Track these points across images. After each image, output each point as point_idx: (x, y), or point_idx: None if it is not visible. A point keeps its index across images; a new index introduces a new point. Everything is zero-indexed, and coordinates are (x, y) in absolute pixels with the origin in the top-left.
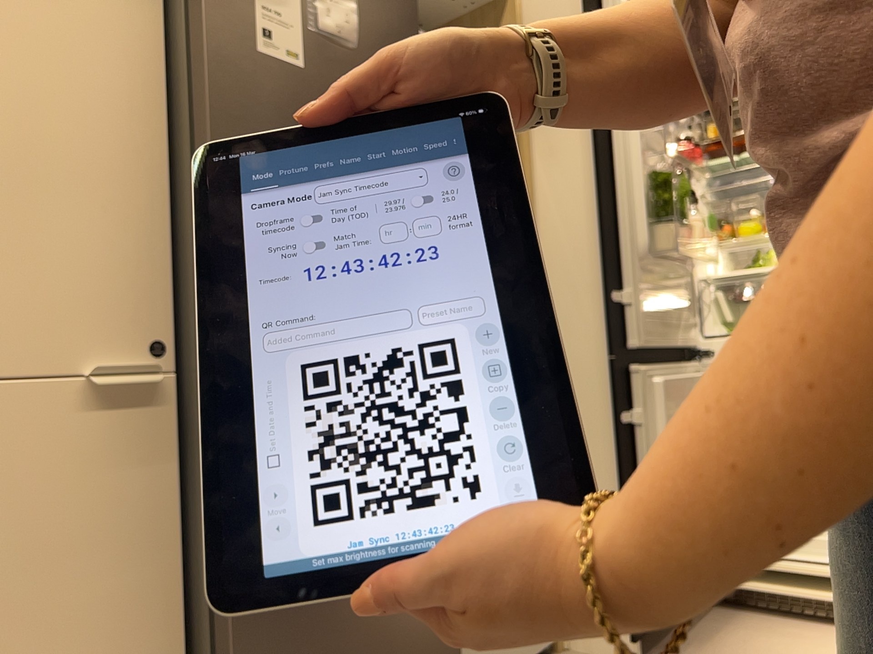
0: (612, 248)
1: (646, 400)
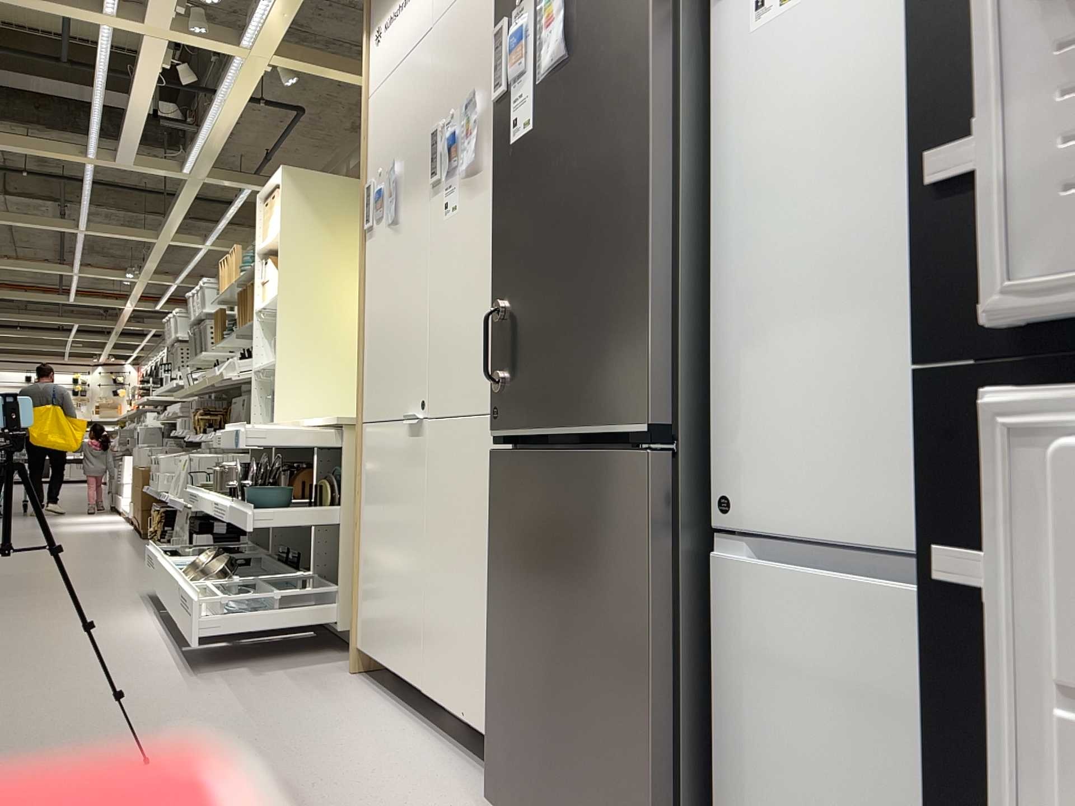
0: (961, 4)
1: (1033, 539)
